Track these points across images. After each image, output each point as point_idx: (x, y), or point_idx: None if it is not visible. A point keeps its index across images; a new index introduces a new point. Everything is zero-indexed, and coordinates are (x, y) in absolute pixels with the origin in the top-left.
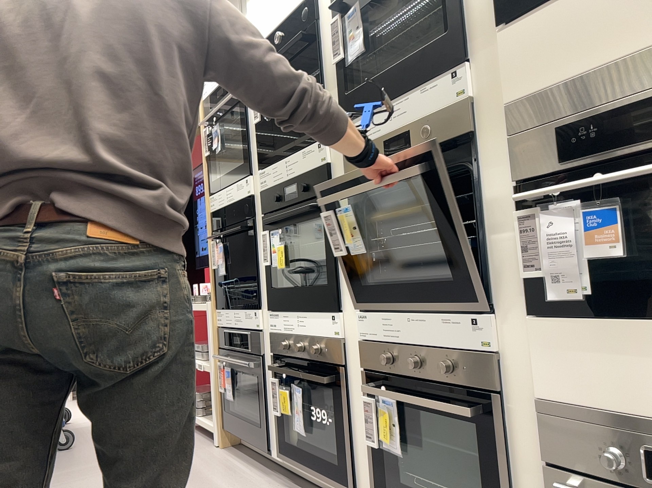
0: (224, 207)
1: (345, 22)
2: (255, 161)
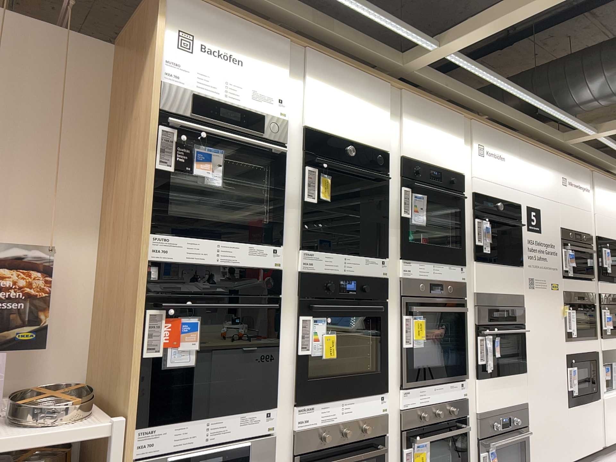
0: (203, 262)
1: (409, 199)
2: (292, 235)
